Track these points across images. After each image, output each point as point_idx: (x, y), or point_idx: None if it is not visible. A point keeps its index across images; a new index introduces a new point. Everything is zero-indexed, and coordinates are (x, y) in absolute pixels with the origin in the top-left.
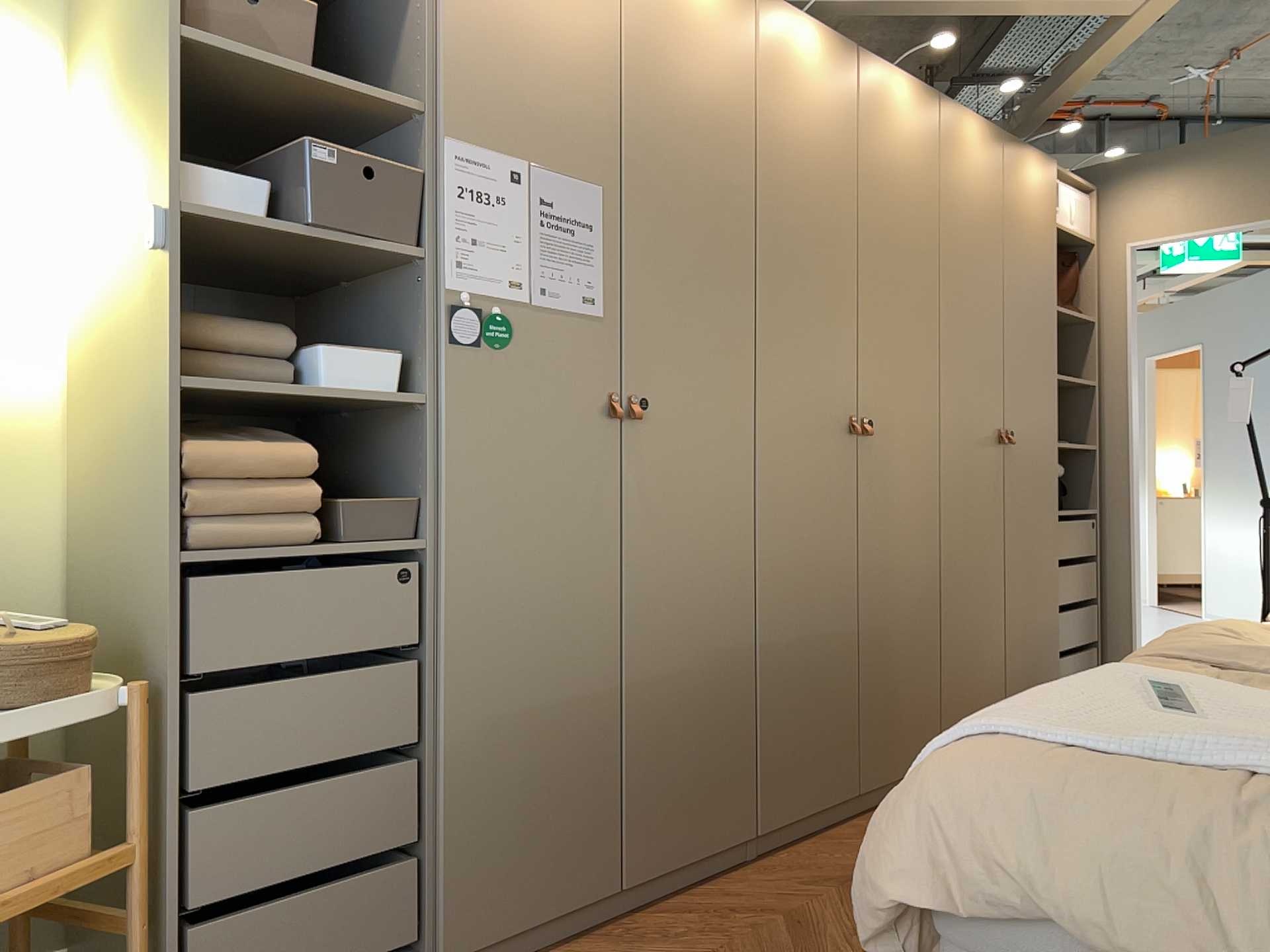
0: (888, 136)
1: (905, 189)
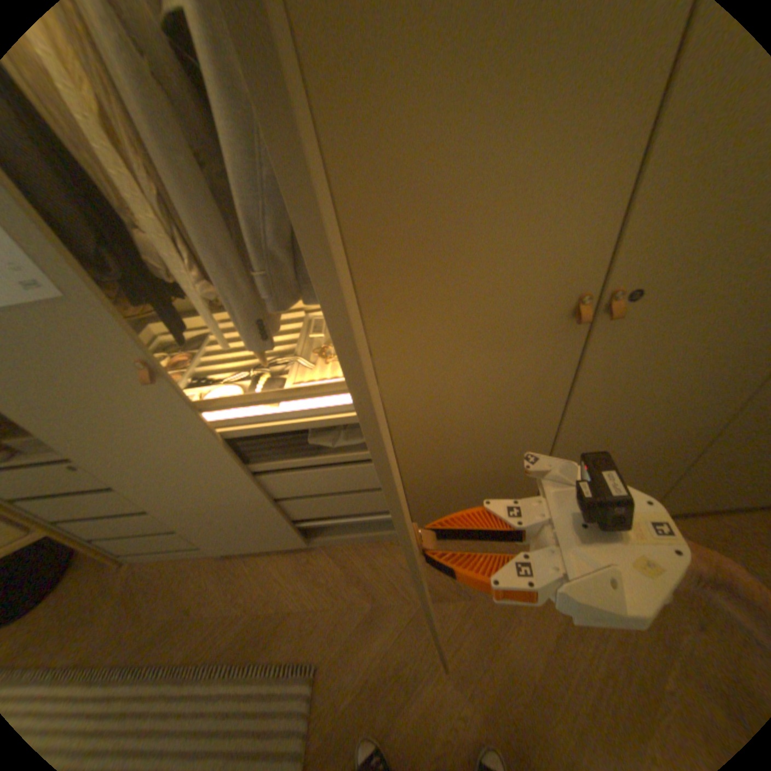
0: None
1: None
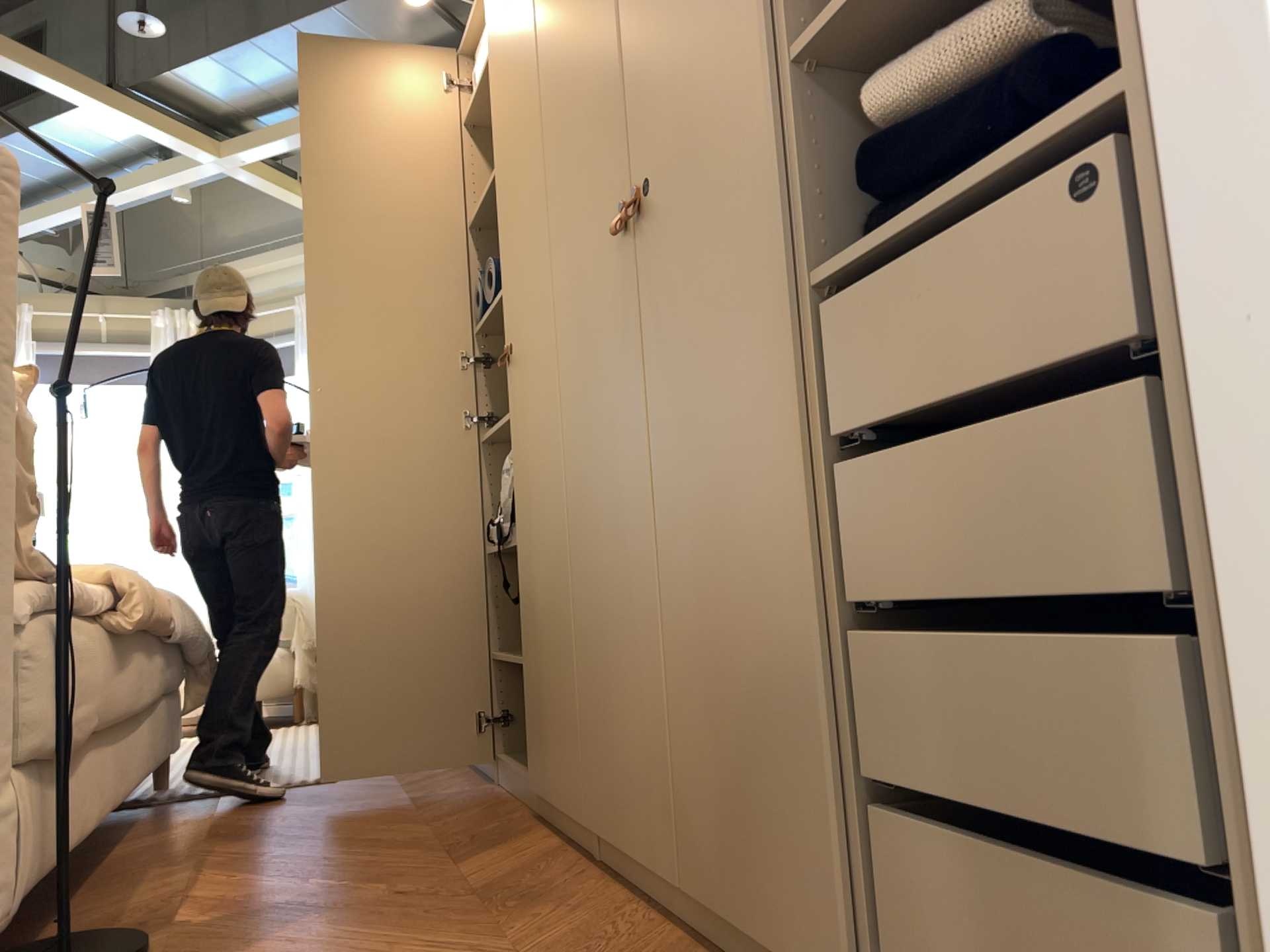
0: (504, 14)
1: (515, 45)
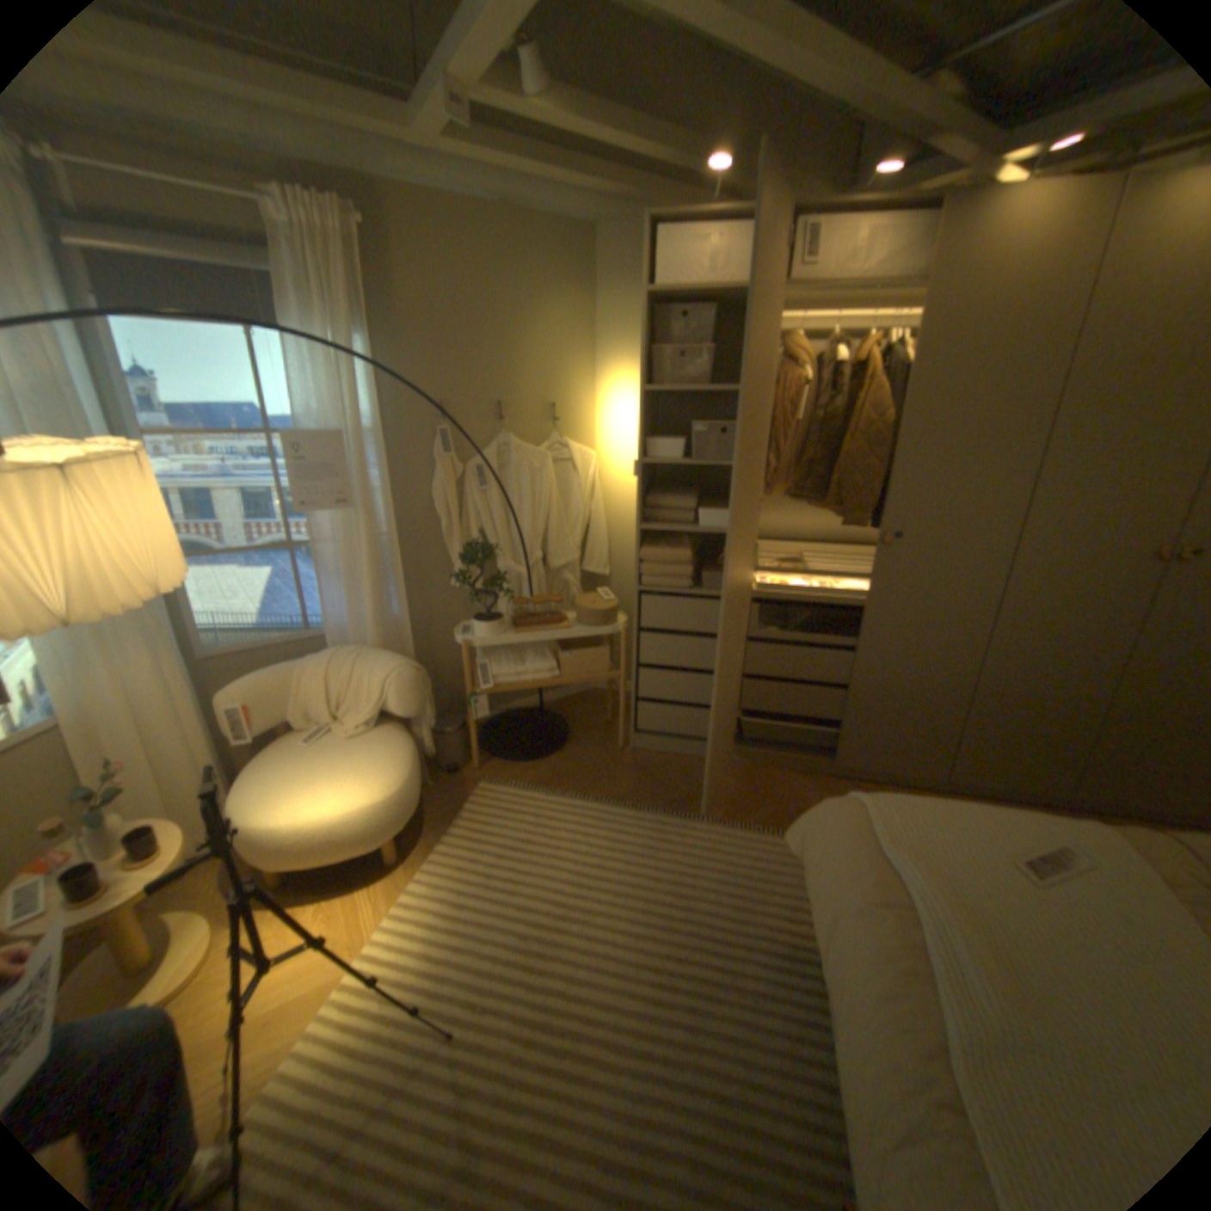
0: None
1: None
